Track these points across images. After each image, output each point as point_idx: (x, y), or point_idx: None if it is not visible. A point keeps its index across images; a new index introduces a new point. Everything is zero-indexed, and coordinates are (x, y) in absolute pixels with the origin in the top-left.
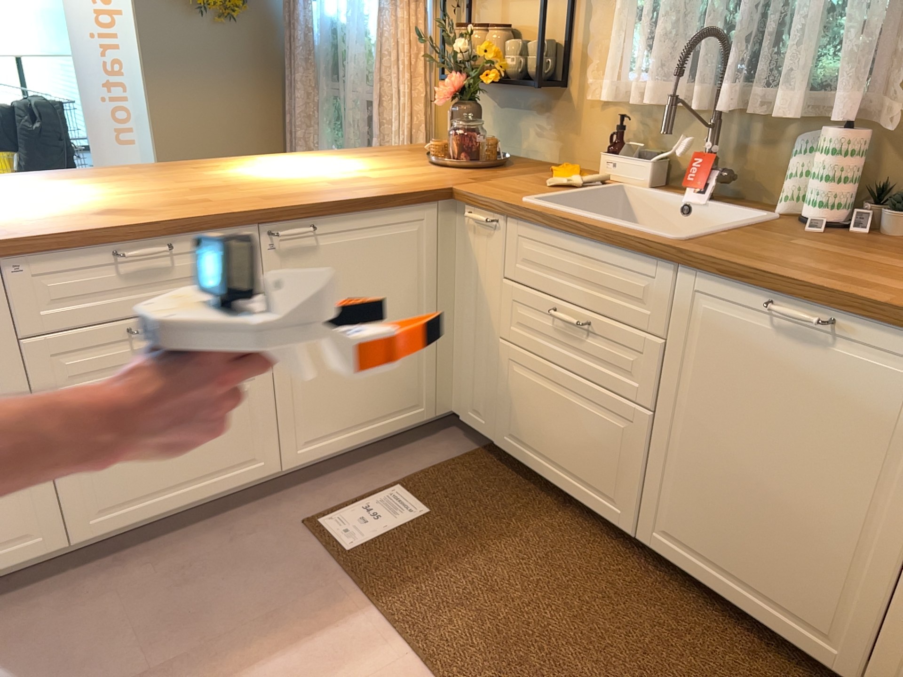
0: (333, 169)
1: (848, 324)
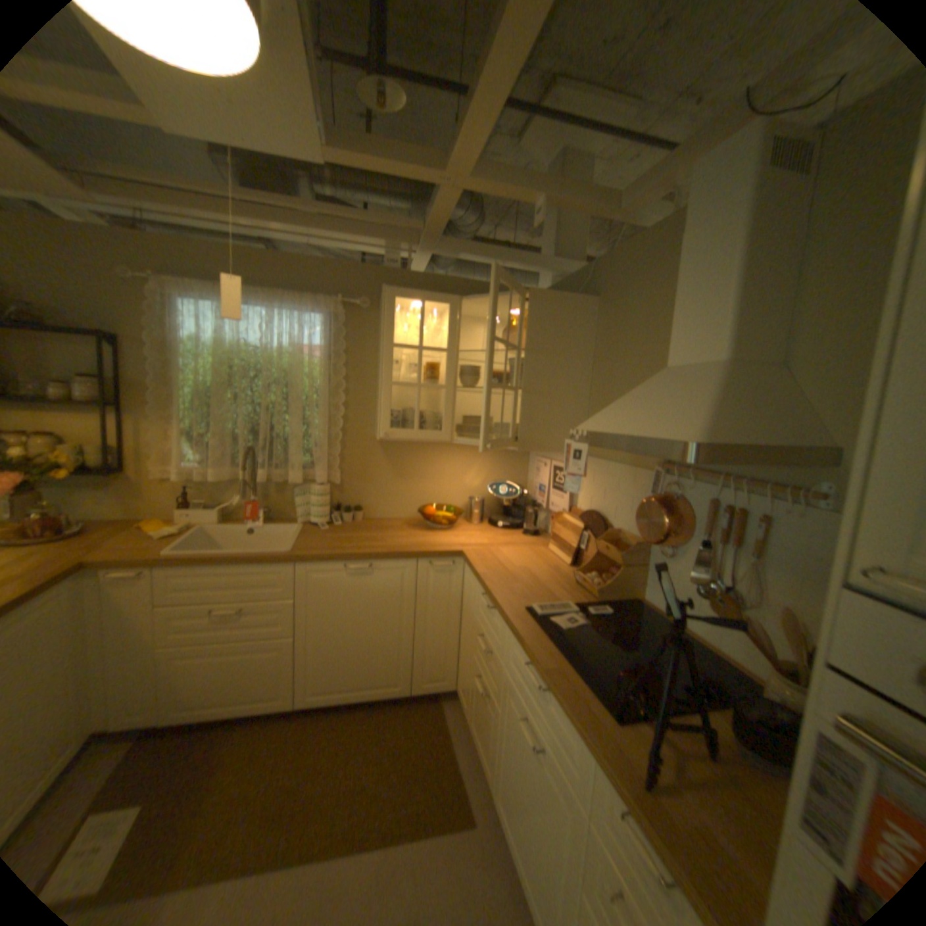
0: None
1: (376, 563)
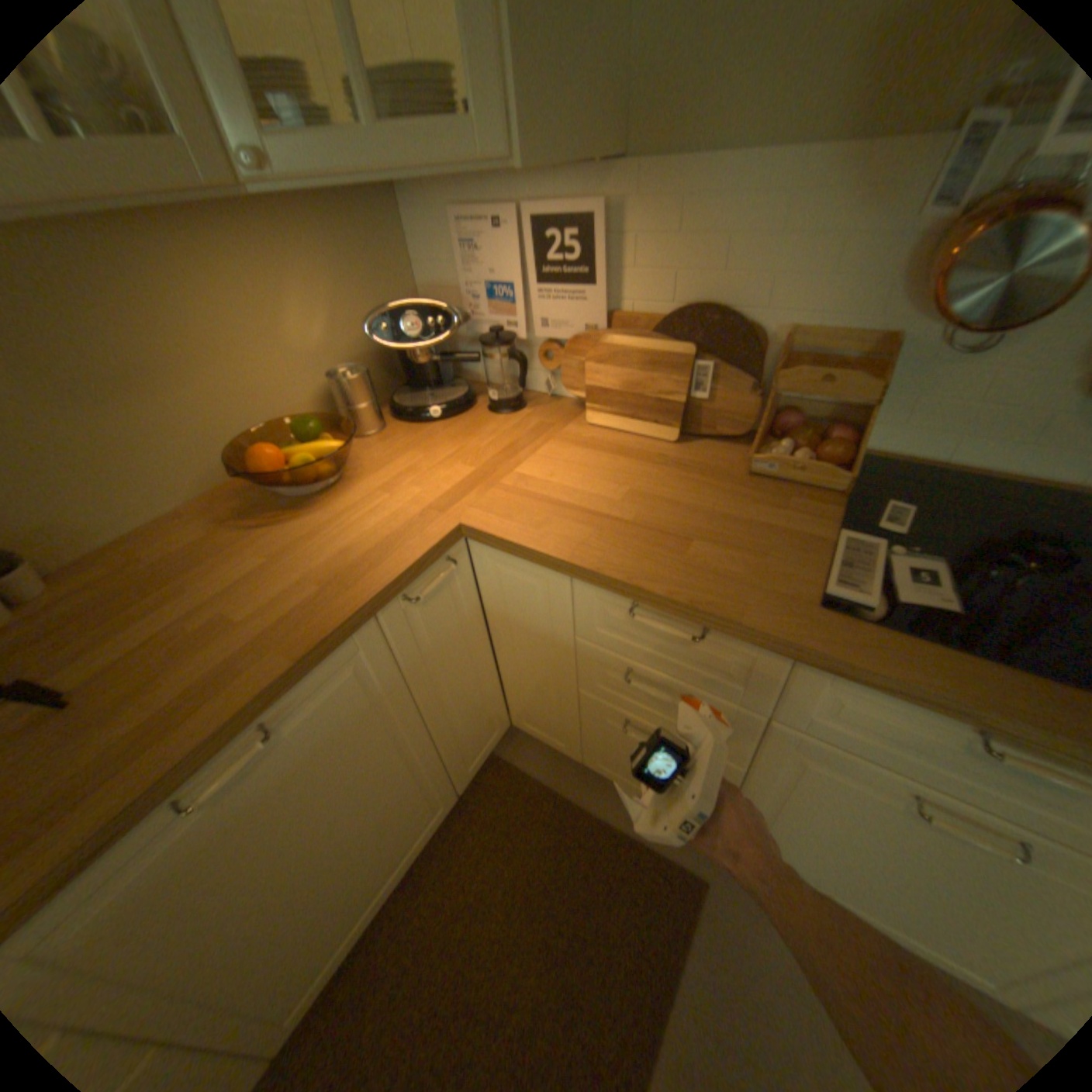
0: None
1: (276, 711)
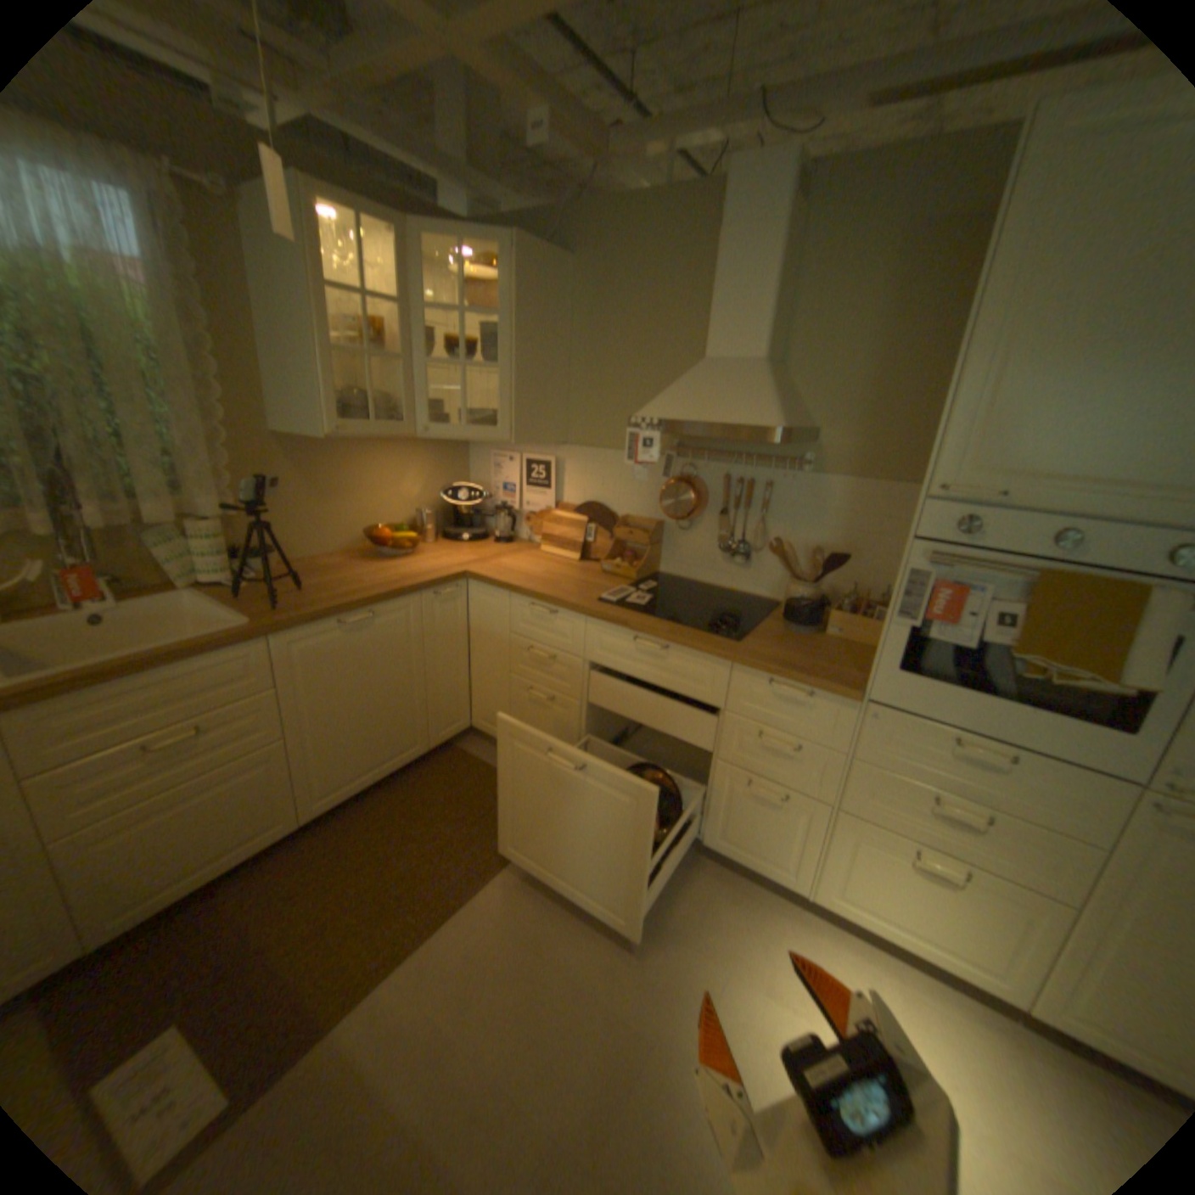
0: None
1: (376, 611)
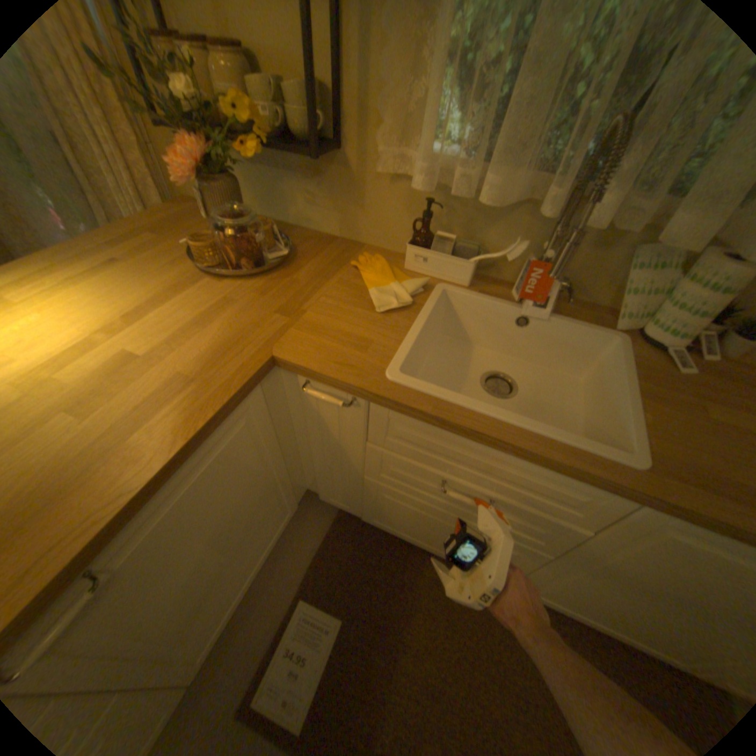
0: (59, 336)
1: None
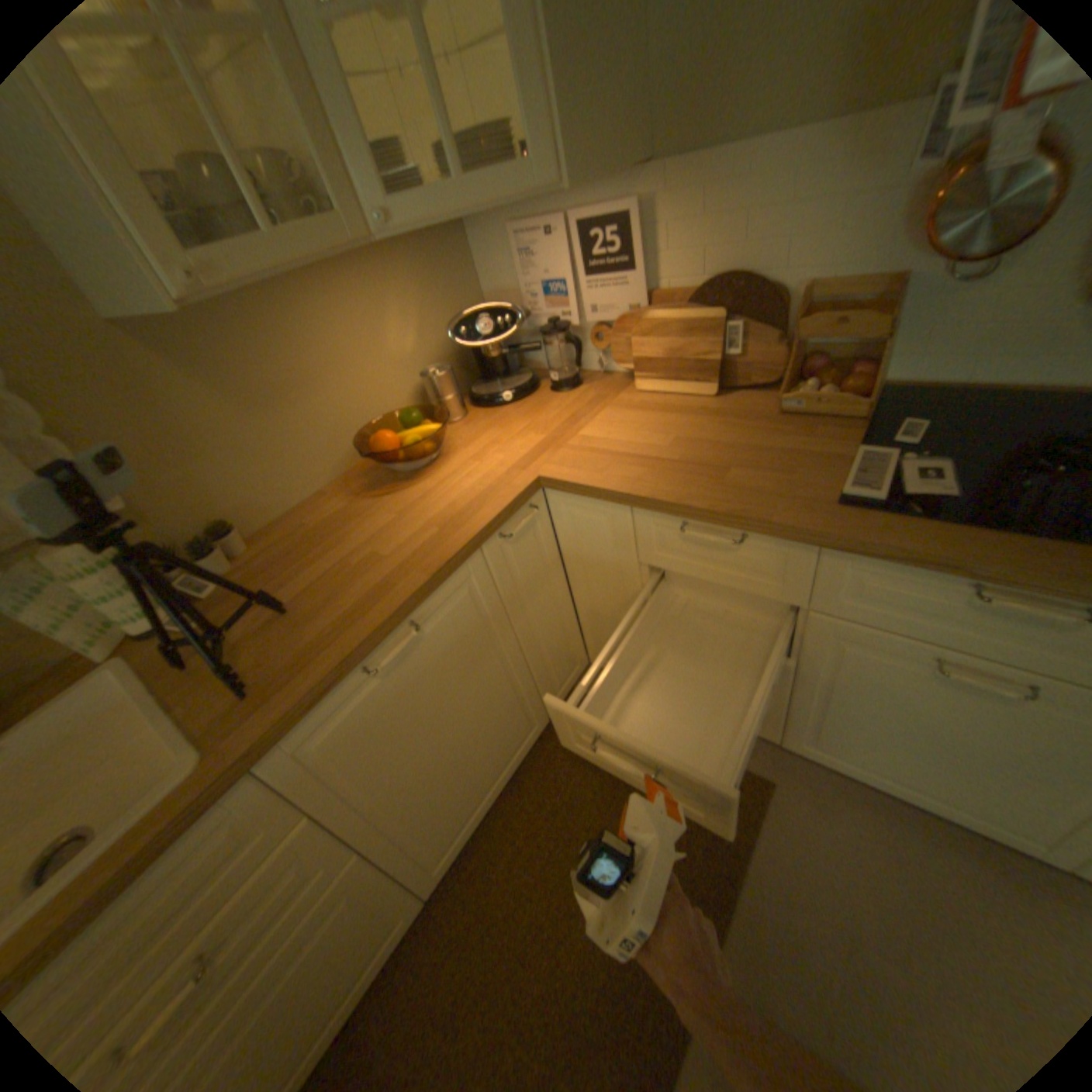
0: None
1: (420, 613)
